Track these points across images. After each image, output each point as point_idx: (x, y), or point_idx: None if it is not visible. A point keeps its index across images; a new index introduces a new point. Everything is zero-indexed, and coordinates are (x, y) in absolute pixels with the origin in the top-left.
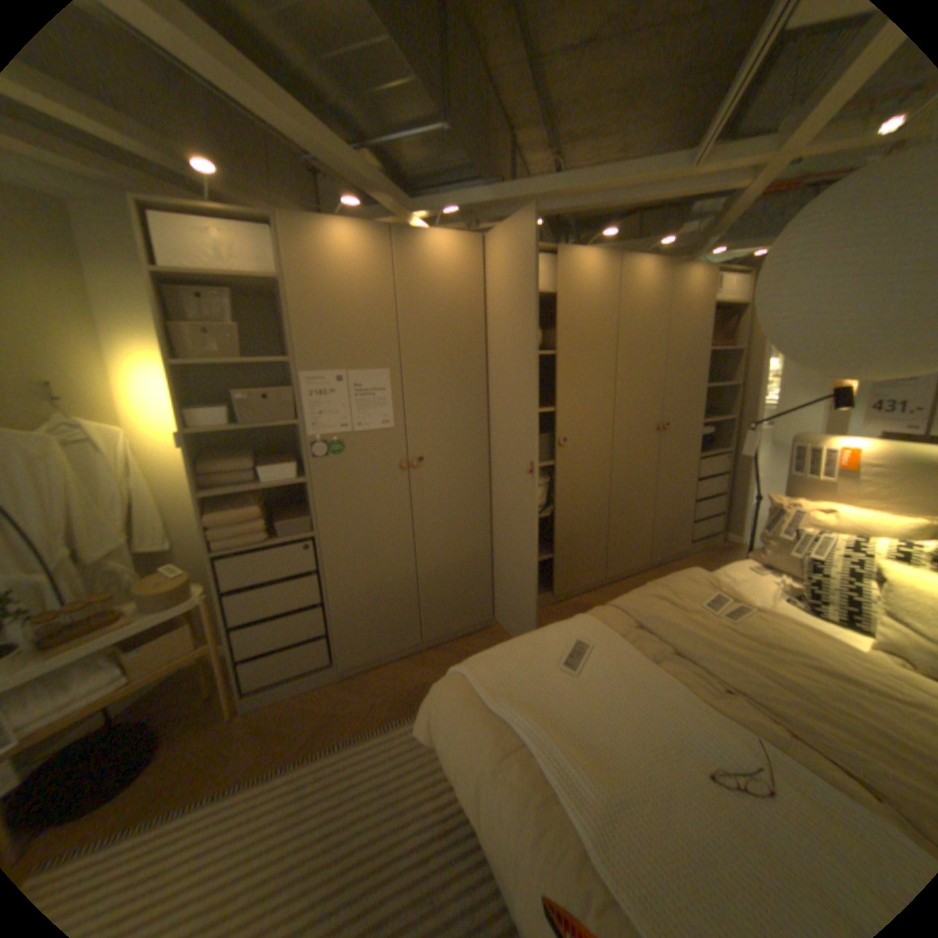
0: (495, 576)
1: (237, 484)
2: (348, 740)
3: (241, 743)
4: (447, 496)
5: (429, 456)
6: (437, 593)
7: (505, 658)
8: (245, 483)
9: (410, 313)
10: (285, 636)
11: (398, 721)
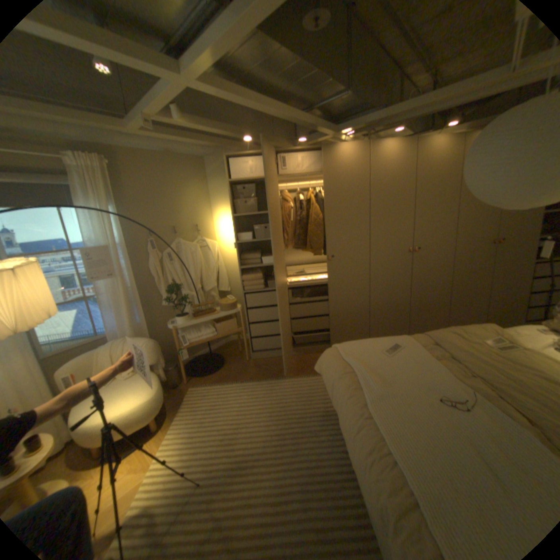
0: (371, 320)
1: (253, 264)
2: (291, 377)
3: (251, 369)
4: (345, 275)
5: (336, 255)
6: (338, 324)
7: (356, 345)
8: (256, 264)
9: (328, 185)
10: (269, 330)
11: (313, 375)
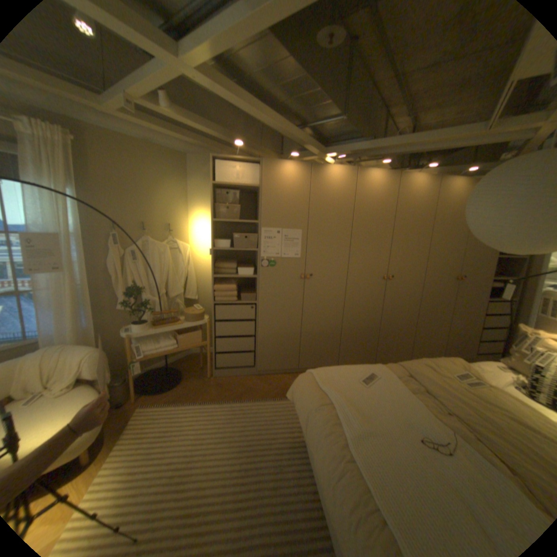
0: (341, 344)
1: (228, 274)
2: (256, 400)
3: (212, 388)
4: (321, 296)
5: (314, 274)
6: (309, 345)
7: (333, 371)
8: (231, 274)
9: (315, 204)
10: (236, 347)
11: (280, 399)
